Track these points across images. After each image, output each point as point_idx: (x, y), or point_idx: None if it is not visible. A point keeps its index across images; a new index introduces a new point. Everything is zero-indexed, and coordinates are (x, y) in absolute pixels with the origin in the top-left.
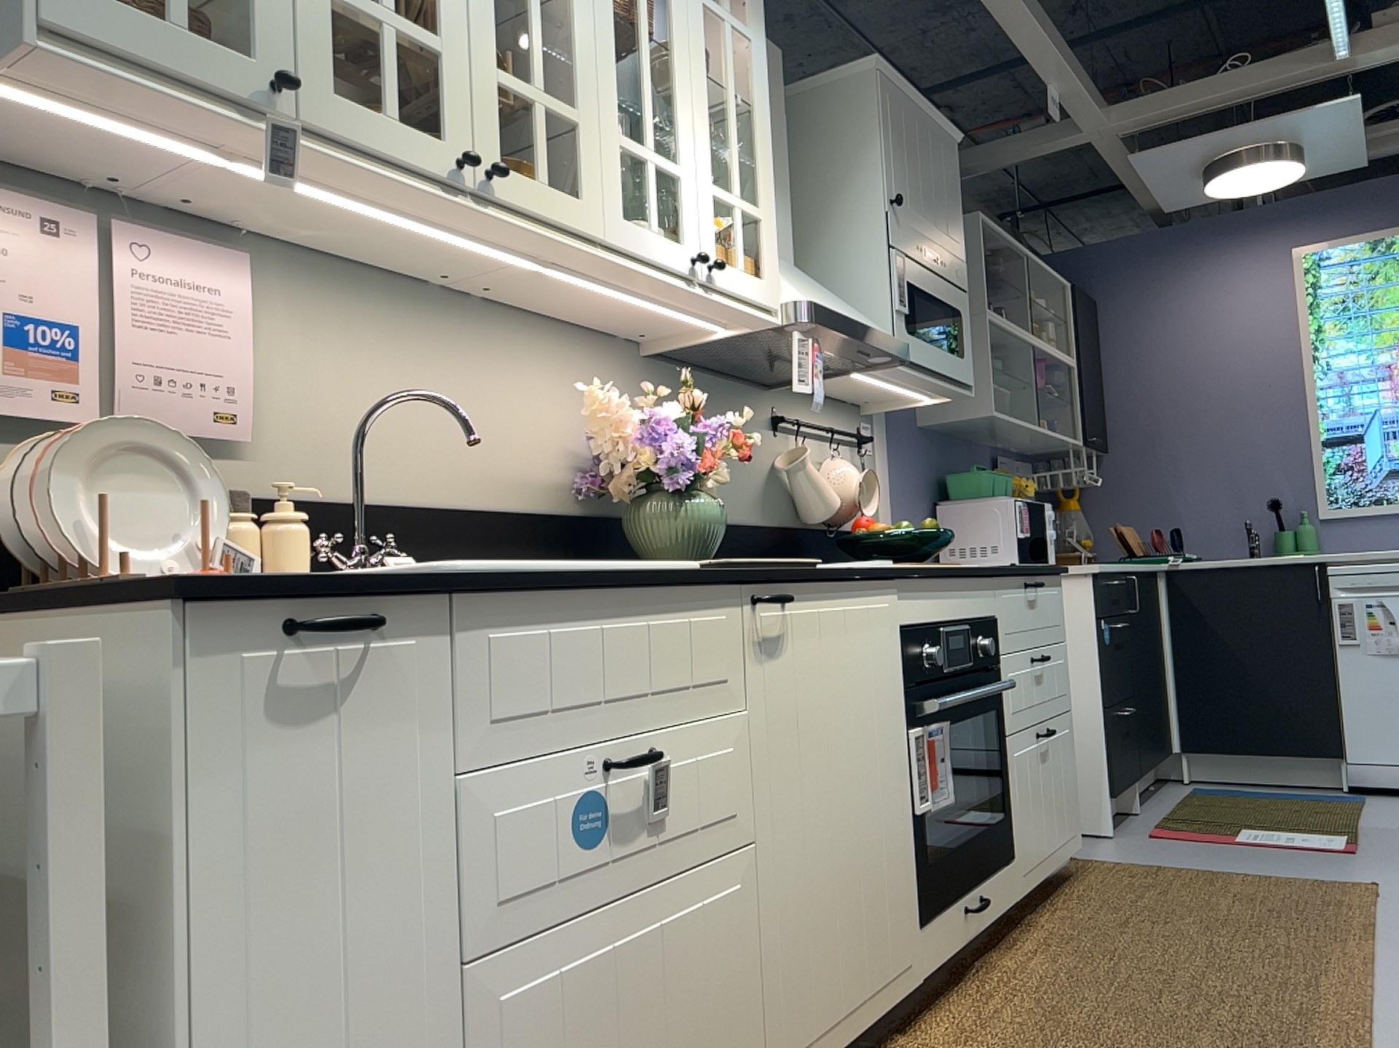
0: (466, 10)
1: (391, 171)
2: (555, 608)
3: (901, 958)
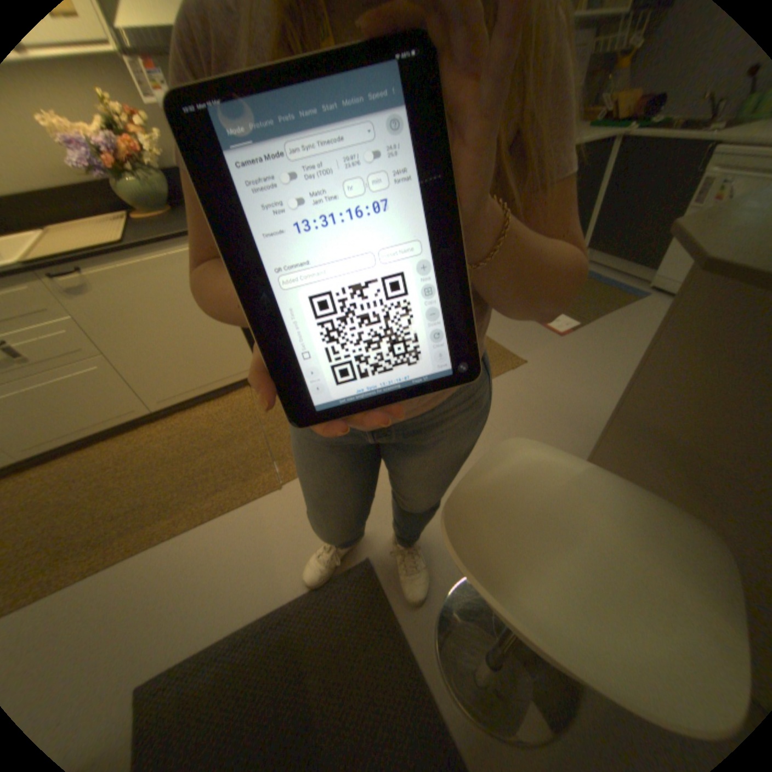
0: None
1: None
2: None
3: (238, 369)
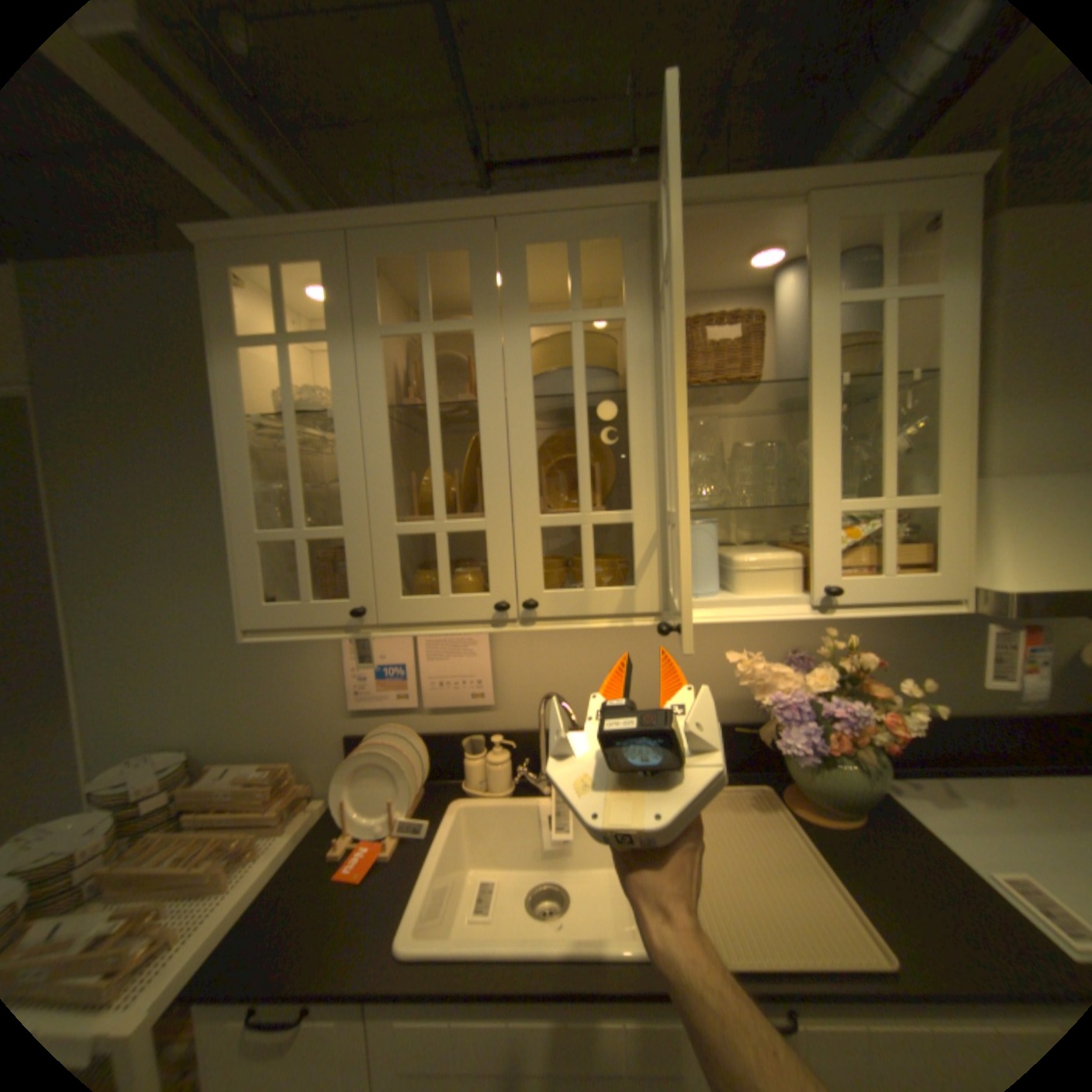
0: (508, 484)
1: (451, 626)
2: (461, 1008)
3: None
